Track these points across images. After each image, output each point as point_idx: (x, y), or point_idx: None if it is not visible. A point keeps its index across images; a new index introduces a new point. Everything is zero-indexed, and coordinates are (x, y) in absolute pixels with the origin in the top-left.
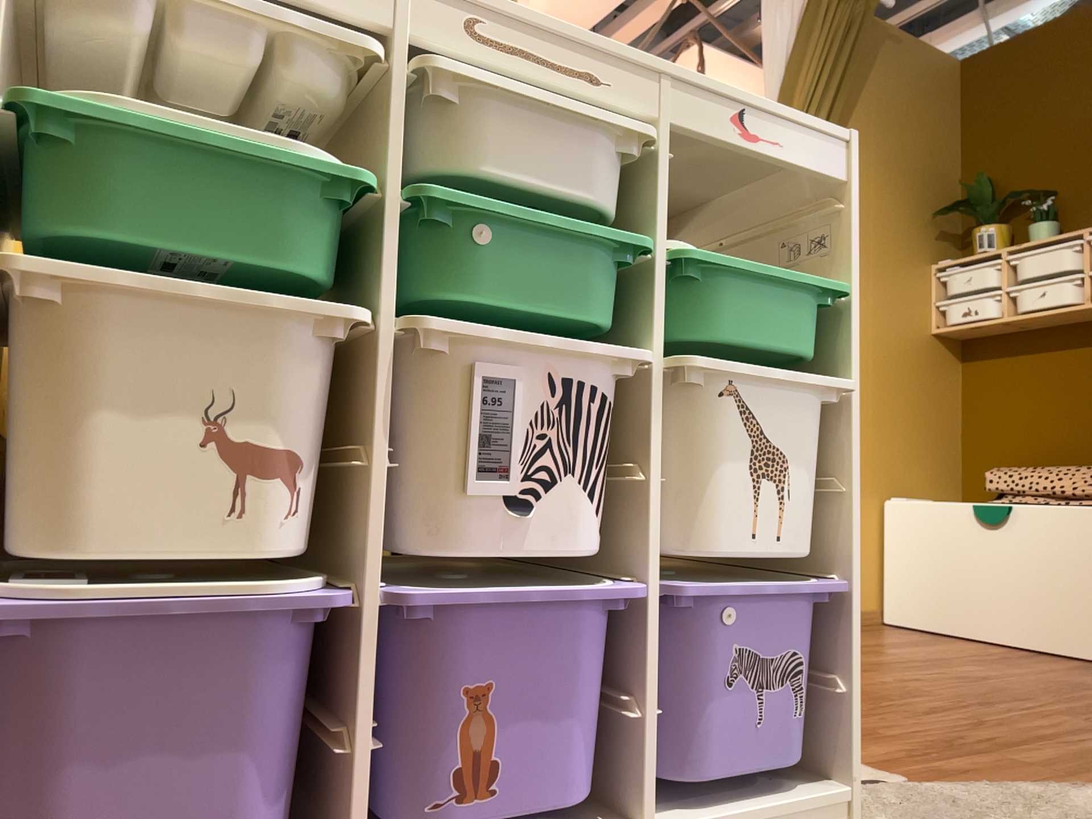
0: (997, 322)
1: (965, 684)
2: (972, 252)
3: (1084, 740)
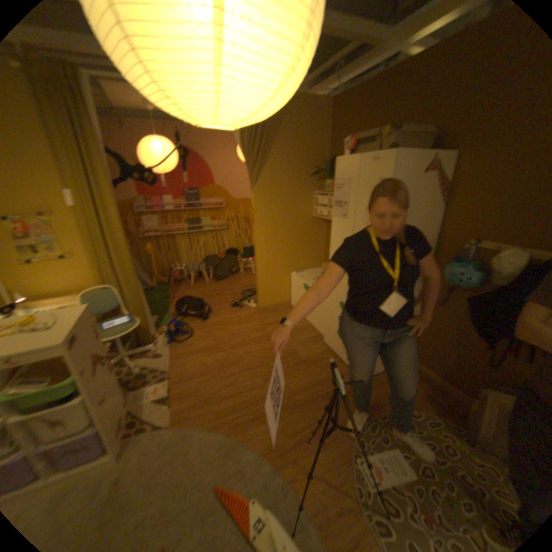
0: (327, 219)
1: (257, 359)
2: (326, 189)
3: (243, 400)
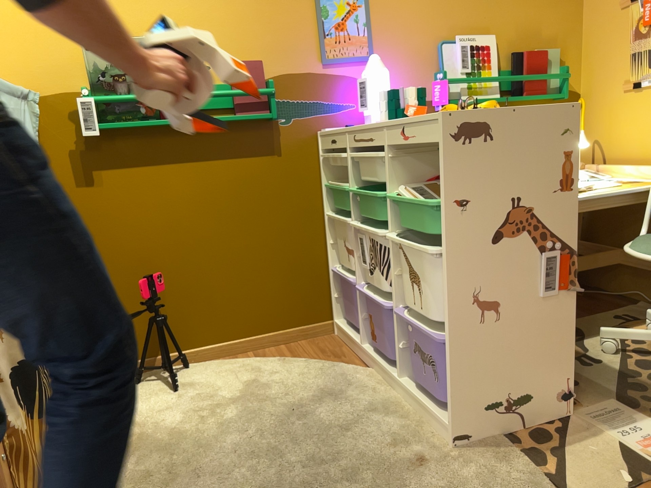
0: None
1: None
2: None
3: None
